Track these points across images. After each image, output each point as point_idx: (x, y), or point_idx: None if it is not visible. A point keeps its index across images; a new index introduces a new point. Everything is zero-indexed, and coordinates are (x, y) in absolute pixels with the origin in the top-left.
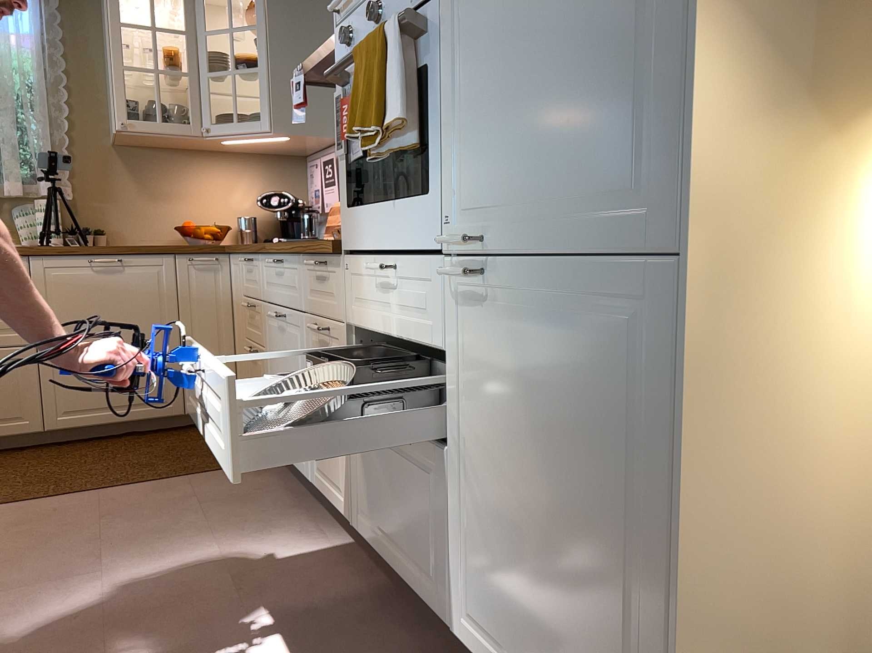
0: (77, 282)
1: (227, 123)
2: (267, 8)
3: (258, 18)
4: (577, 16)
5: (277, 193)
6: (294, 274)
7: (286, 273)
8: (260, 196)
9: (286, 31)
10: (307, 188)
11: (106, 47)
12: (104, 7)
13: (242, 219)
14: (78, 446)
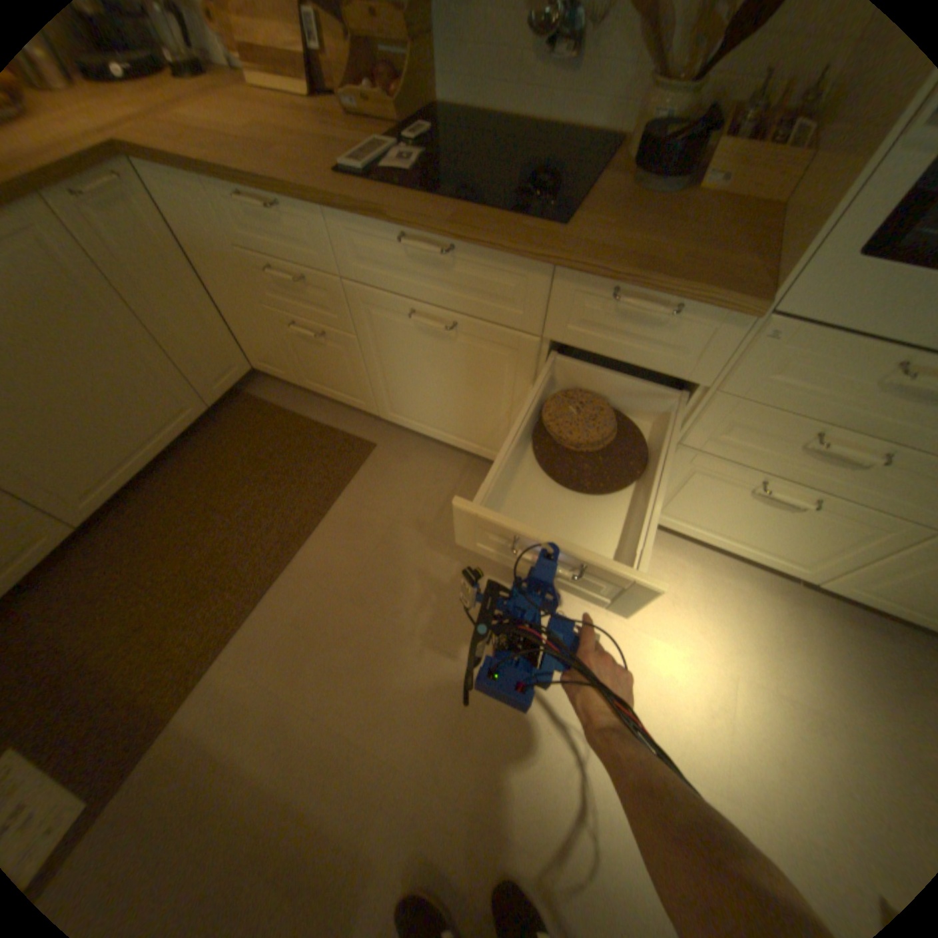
0: None
1: None
2: None
3: None
4: None
5: None
6: (505, 279)
7: (465, 268)
8: None
9: None
10: None
11: None
12: None
13: None
14: (126, 511)
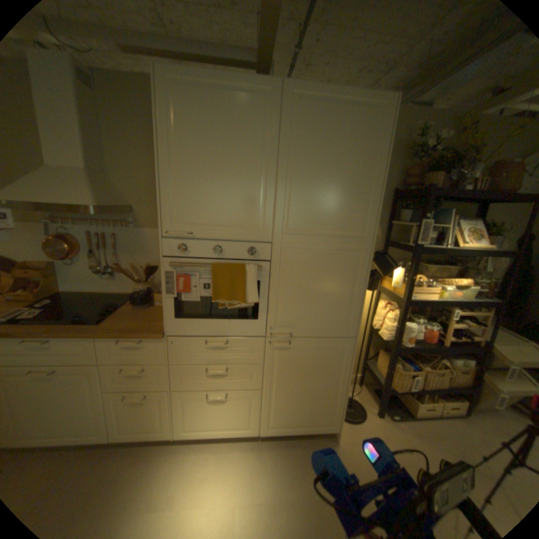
0: None
1: None
2: None
3: None
4: (330, 289)
5: None
6: (75, 348)
7: (56, 348)
8: None
9: None
10: None
11: None
12: None
13: None
14: None
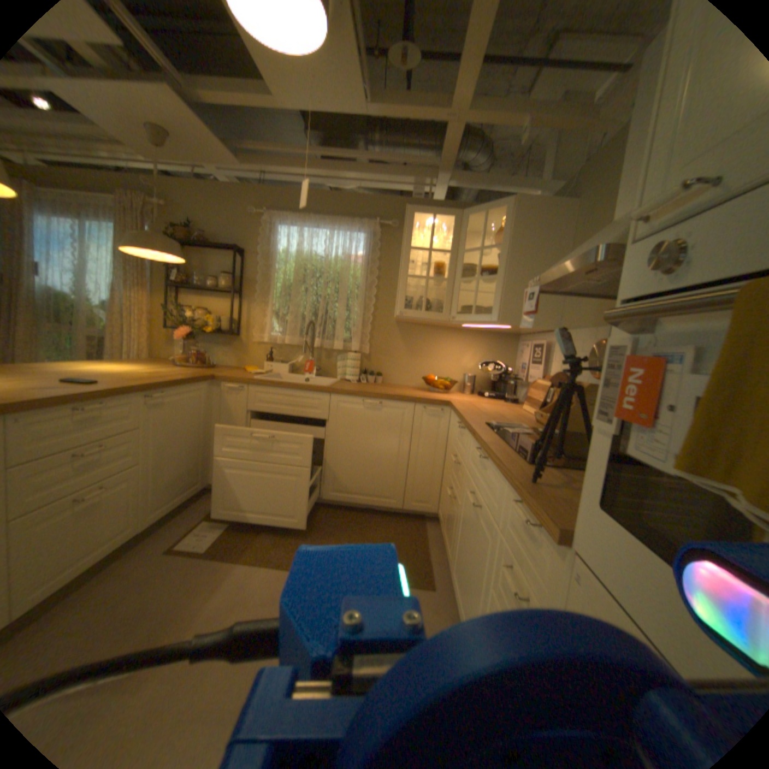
0: (354, 412)
1: (467, 313)
2: (512, 231)
3: (504, 238)
4: None
5: (493, 360)
6: (497, 483)
7: (489, 472)
8: (481, 361)
9: (524, 248)
10: (516, 359)
11: (402, 262)
12: (405, 238)
13: (466, 375)
14: (337, 512)
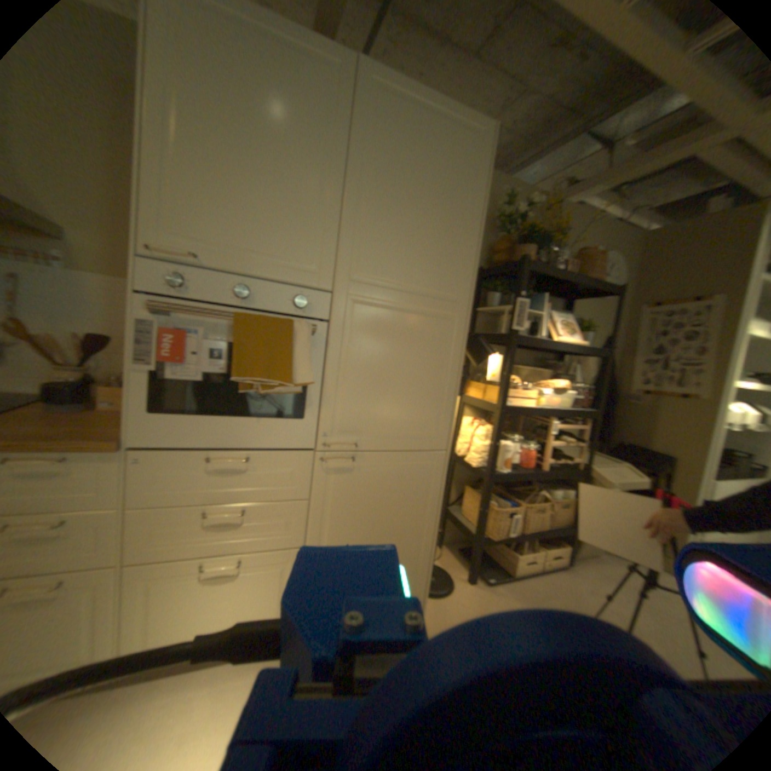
0: None
1: None
2: None
3: None
4: (413, 374)
5: None
6: None
7: None
8: None
9: None
10: None
11: None
12: None
13: None
14: None
